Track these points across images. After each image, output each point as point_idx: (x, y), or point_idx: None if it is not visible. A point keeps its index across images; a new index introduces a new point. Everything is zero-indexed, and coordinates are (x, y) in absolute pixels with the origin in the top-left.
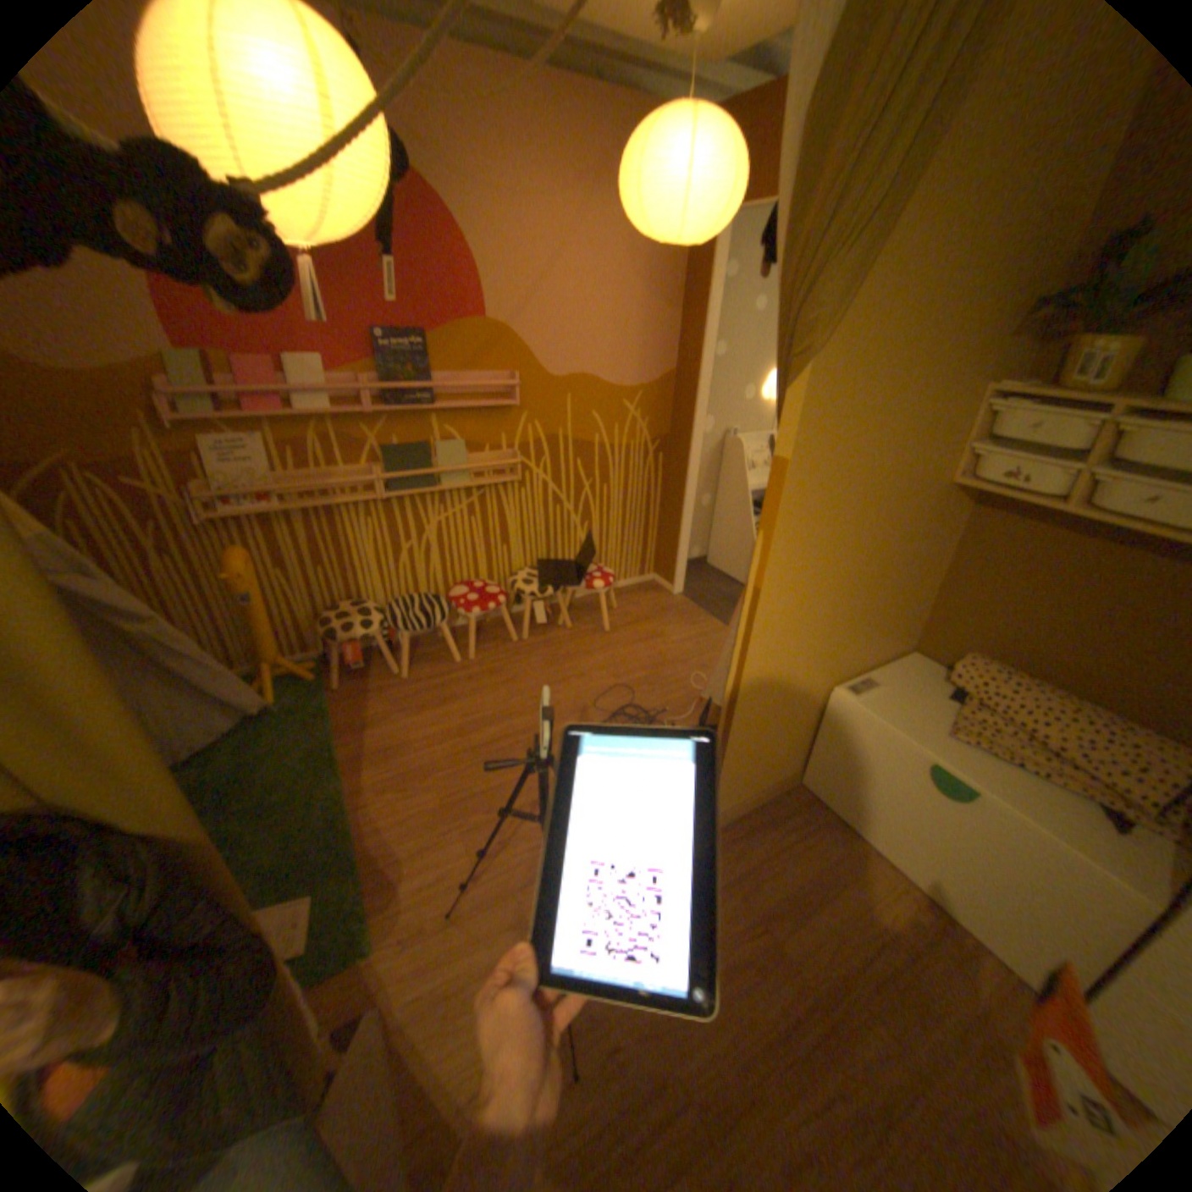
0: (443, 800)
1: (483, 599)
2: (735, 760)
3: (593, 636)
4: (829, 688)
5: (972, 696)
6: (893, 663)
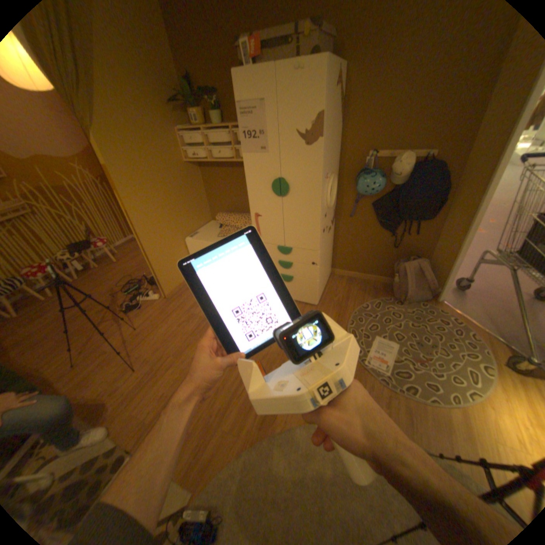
0: (55, 342)
1: (40, 269)
2: (159, 272)
3: (109, 266)
4: (183, 240)
5: (223, 225)
6: (204, 226)
